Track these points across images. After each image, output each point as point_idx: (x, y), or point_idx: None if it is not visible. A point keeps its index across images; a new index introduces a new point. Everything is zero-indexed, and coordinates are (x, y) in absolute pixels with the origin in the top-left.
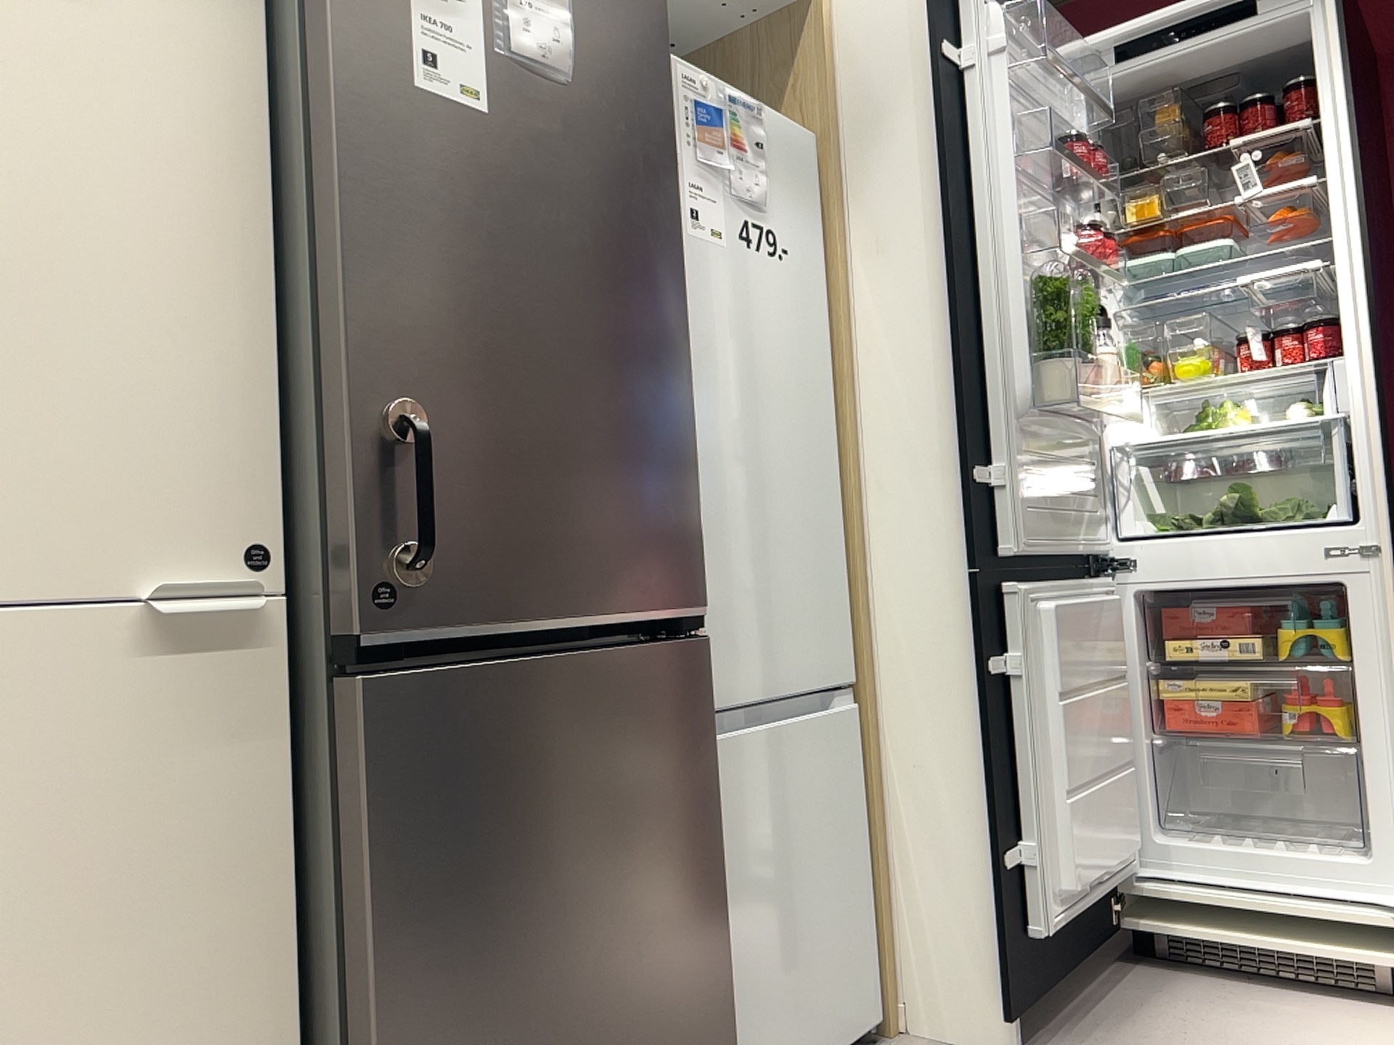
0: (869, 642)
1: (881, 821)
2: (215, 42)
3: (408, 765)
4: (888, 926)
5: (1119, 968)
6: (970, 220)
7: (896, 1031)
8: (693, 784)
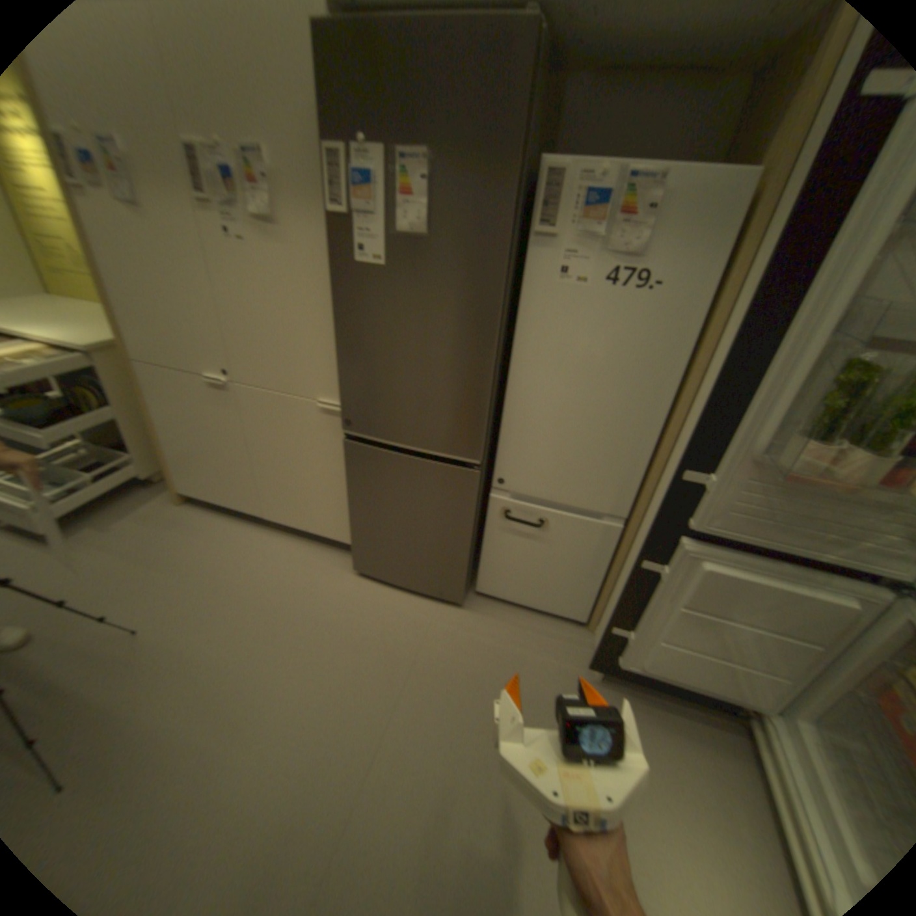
0: (642, 506)
1: (615, 571)
2: (324, 241)
3: (356, 462)
4: (602, 602)
5: (730, 727)
6: (803, 287)
7: (589, 630)
8: (459, 508)
